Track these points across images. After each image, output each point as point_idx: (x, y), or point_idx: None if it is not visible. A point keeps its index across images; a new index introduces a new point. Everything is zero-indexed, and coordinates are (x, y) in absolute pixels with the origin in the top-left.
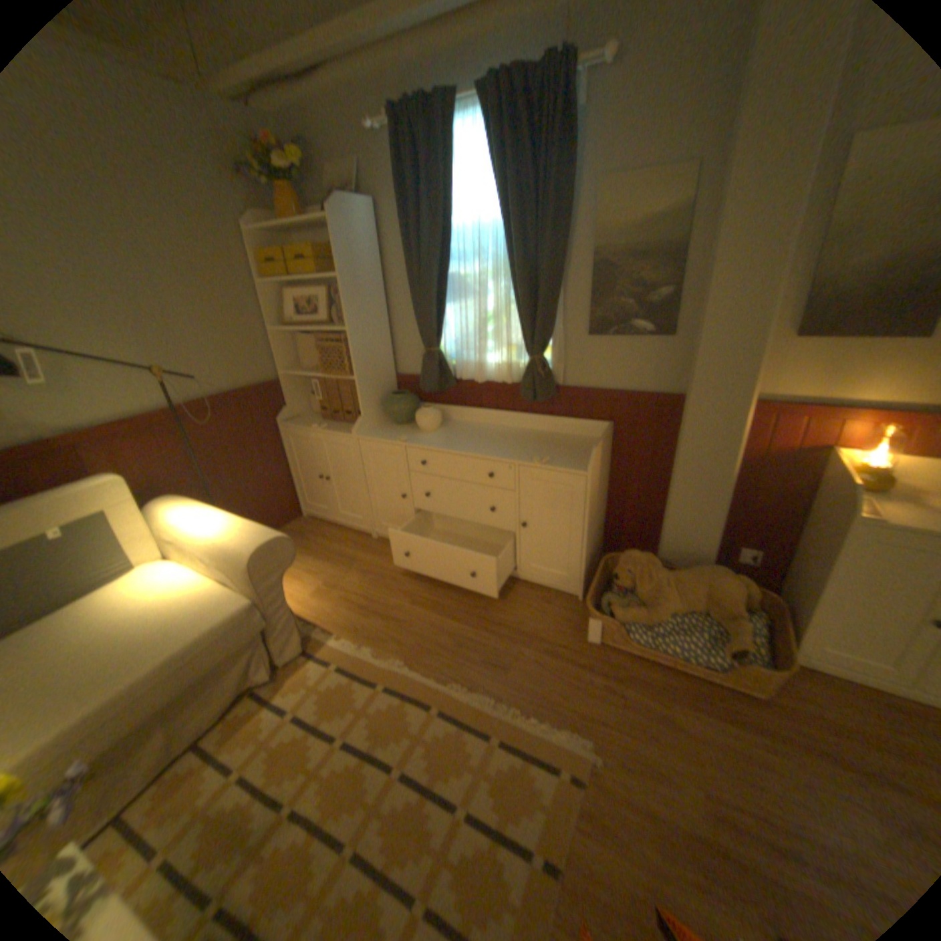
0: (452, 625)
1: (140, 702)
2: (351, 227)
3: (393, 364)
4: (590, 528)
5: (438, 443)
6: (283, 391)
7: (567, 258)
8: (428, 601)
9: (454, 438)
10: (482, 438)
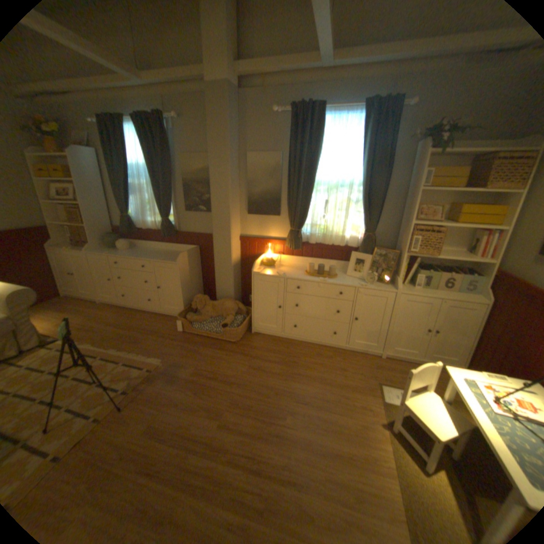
0: (121, 332)
1: None
2: (80, 161)
3: (108, 221)
4: (183, 287)
5: (122, 255)
6: (48, 232)
7: (173, 182)
8: (113, 325)
9: (131, 253)
10: (144, 253)
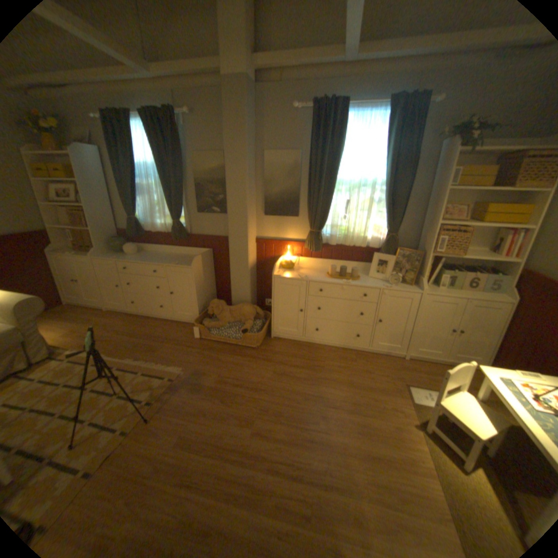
0: (134, 341)
1: None
2: (83, 160)
3: (113, 224)
4: (198, 292)
5: (131, 260)
6: (48, 236)
7: (185, 182)
8: (125, 333)
9: (141, 258)
10: (154, 257)
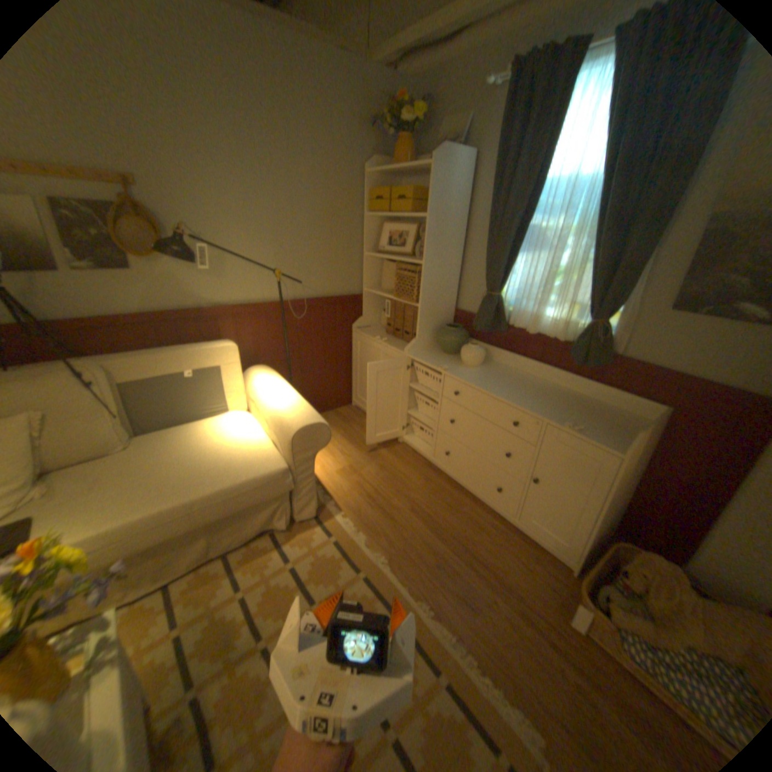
0: (439, 545)
1: (195, 514)
2: (451, 174)
3: (455, 298)
4: (610, 511)
5: (474, 379)
6: (363, 303)
7: (672, 221)
8: (425, 514)
9: (491, 378)
10: (518, 385)
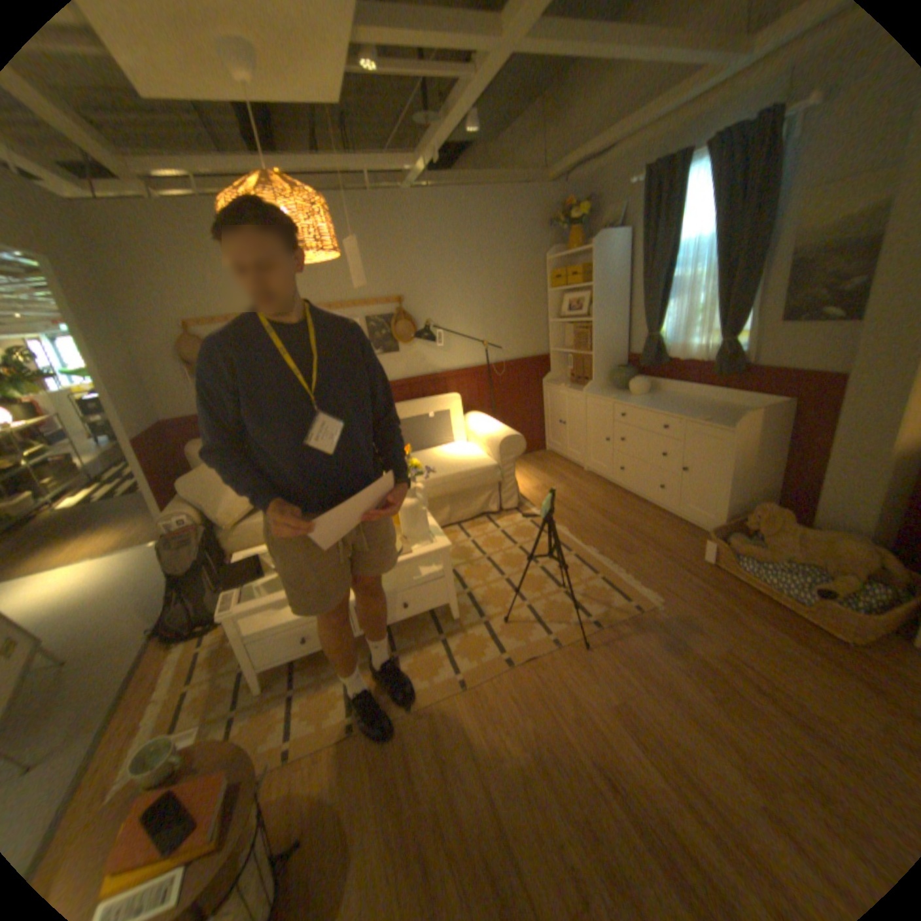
0: (609, 525)
1: (445, 485)
2: (608, 252)
3: (625, 346)
4: (737, 480)
5: (635, 403)
6: (550, 362)
7: (770, 259)
8: (601, 510)
9: (651, 401)
10: (673, 403)
